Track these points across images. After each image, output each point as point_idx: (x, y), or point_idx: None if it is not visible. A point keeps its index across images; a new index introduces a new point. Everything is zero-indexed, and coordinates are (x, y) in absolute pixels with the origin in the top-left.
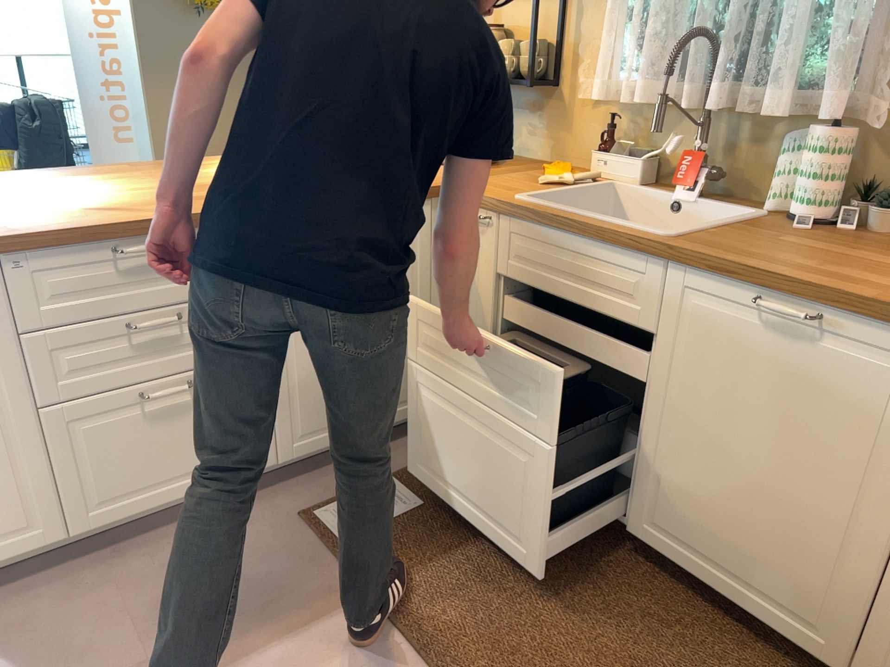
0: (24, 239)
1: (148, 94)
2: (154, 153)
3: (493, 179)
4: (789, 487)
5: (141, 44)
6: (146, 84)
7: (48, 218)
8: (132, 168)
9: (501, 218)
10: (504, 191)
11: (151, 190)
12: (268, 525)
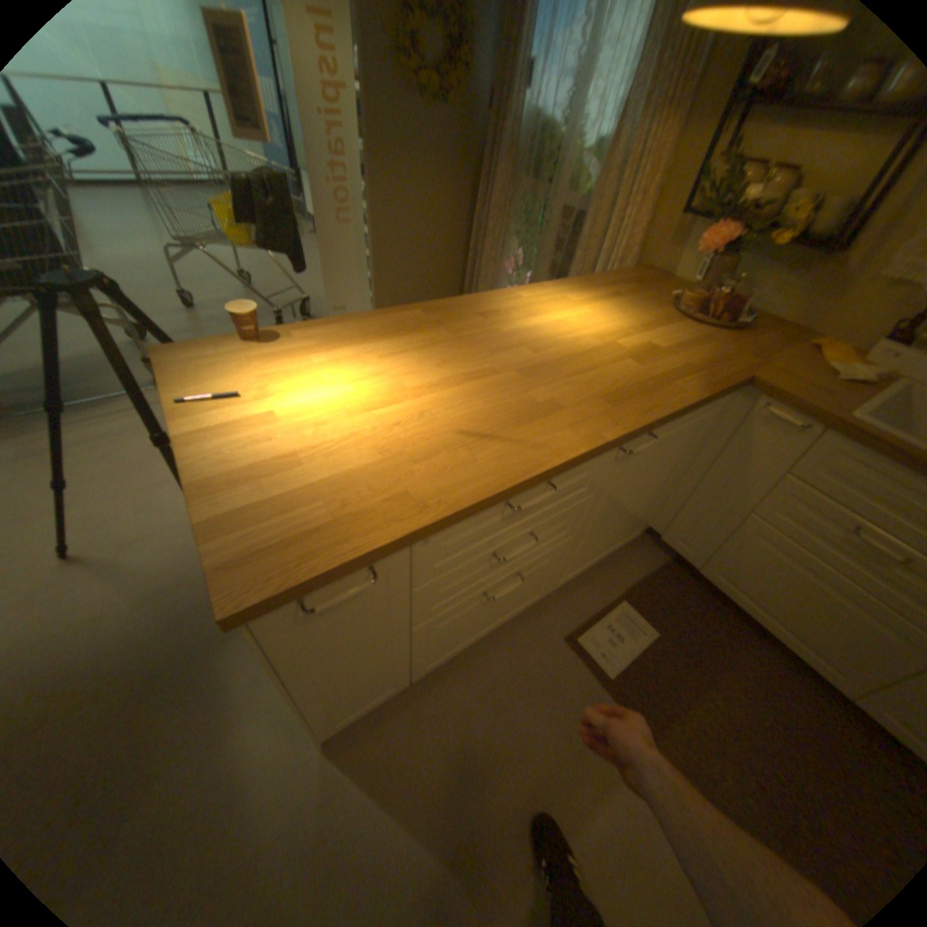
0: (438, 522)
1: (368, 177)
2: (364, 232)
3: (787, 363)
4: None
5: (365, 123)
6: (367, 167)
7: (435, 462)
8: (426, 315)
9: (831, 433)
10: (830, 398)
11: (486, 378)
12: (547, 654)
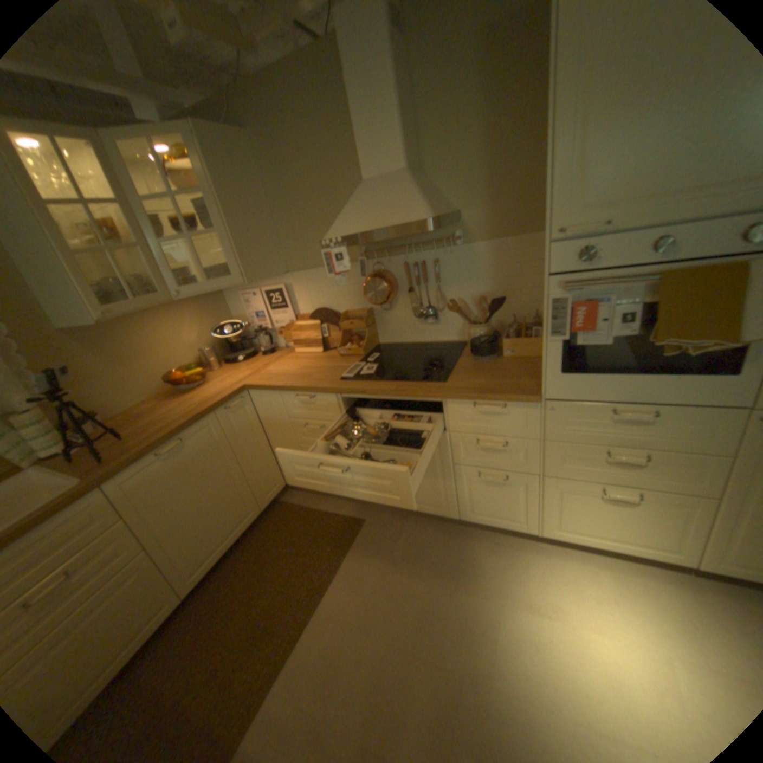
0: None
1: None
2: None
3: None
4: (214, 493)
5: None
6: None
7: None
8: None
9: None
10: None
11: None
12: None
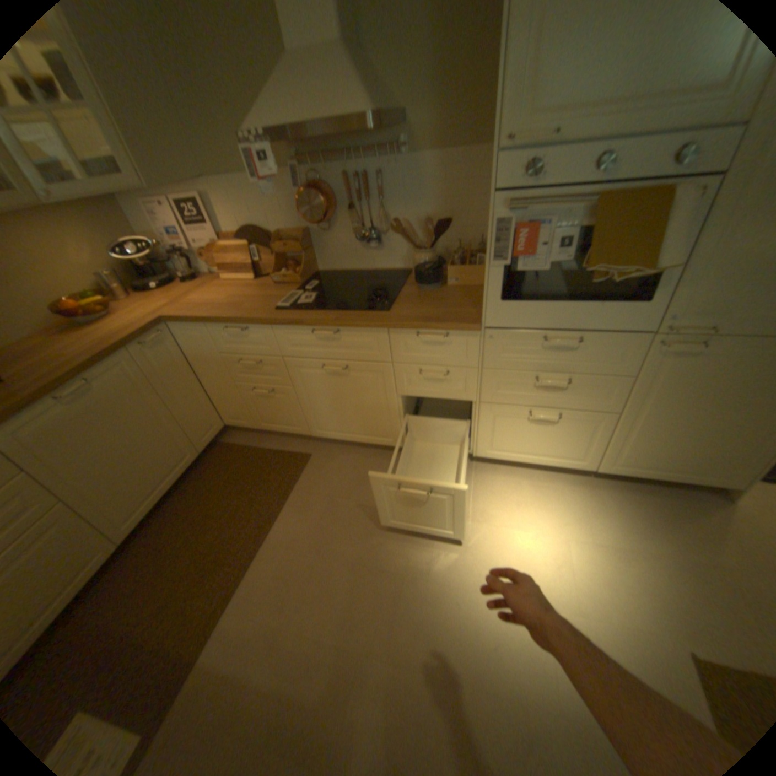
0: None
1: None
2: None
3: None
4: (139, 438)
5: None
6: None
7: None
8: None
9: None
10: None
11: None
12: None
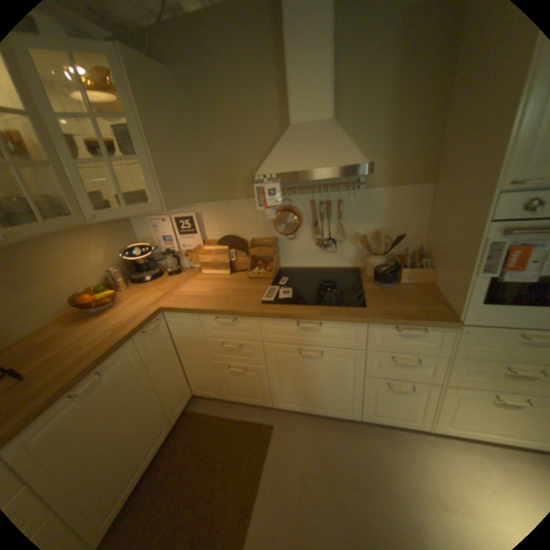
0: None
1: None
2: None
3: None
4: (130, 421)
5: None
6: None
7: None
8: None
9: None
10: None
11: None
12: None
